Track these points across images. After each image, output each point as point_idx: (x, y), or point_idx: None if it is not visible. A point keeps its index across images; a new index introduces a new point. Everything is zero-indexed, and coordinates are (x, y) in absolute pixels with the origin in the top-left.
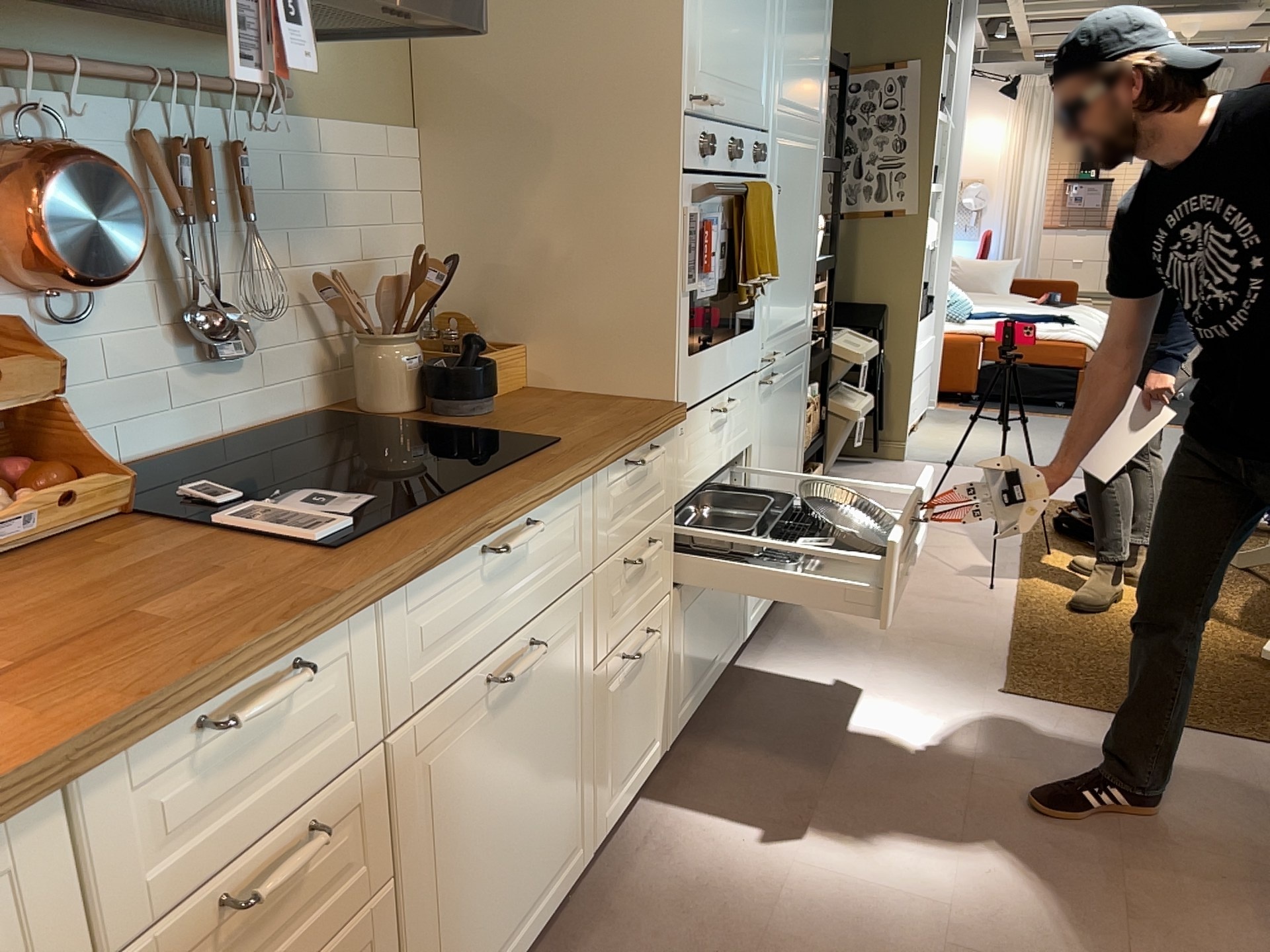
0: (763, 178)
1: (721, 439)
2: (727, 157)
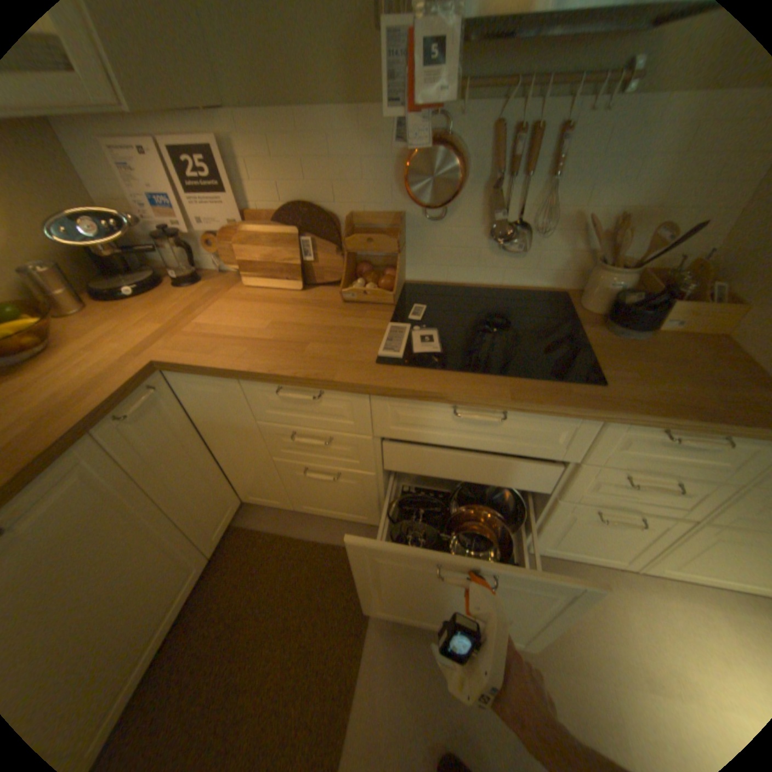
0: None
1: None
2: None
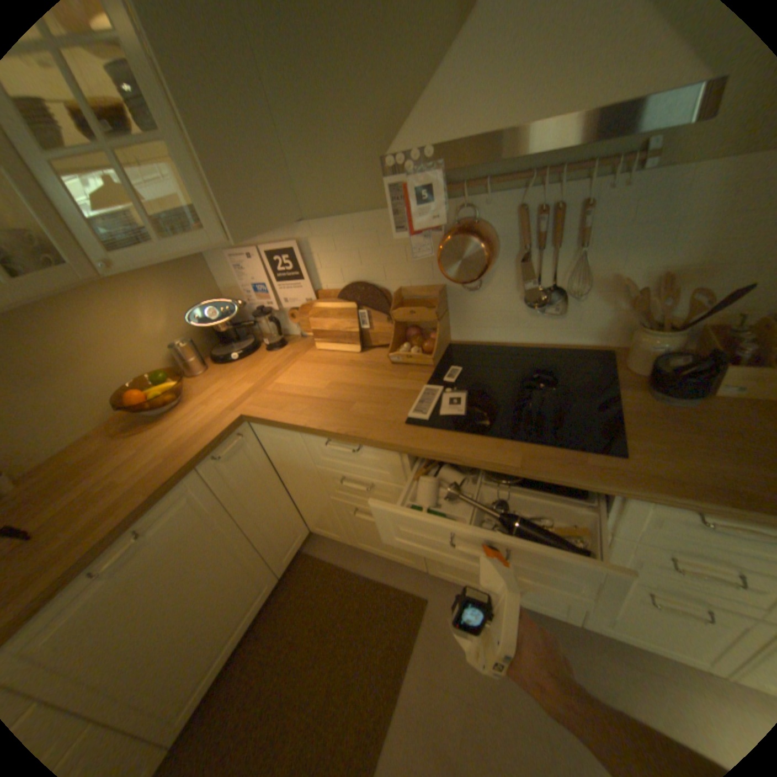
0: None
1: None
2: None
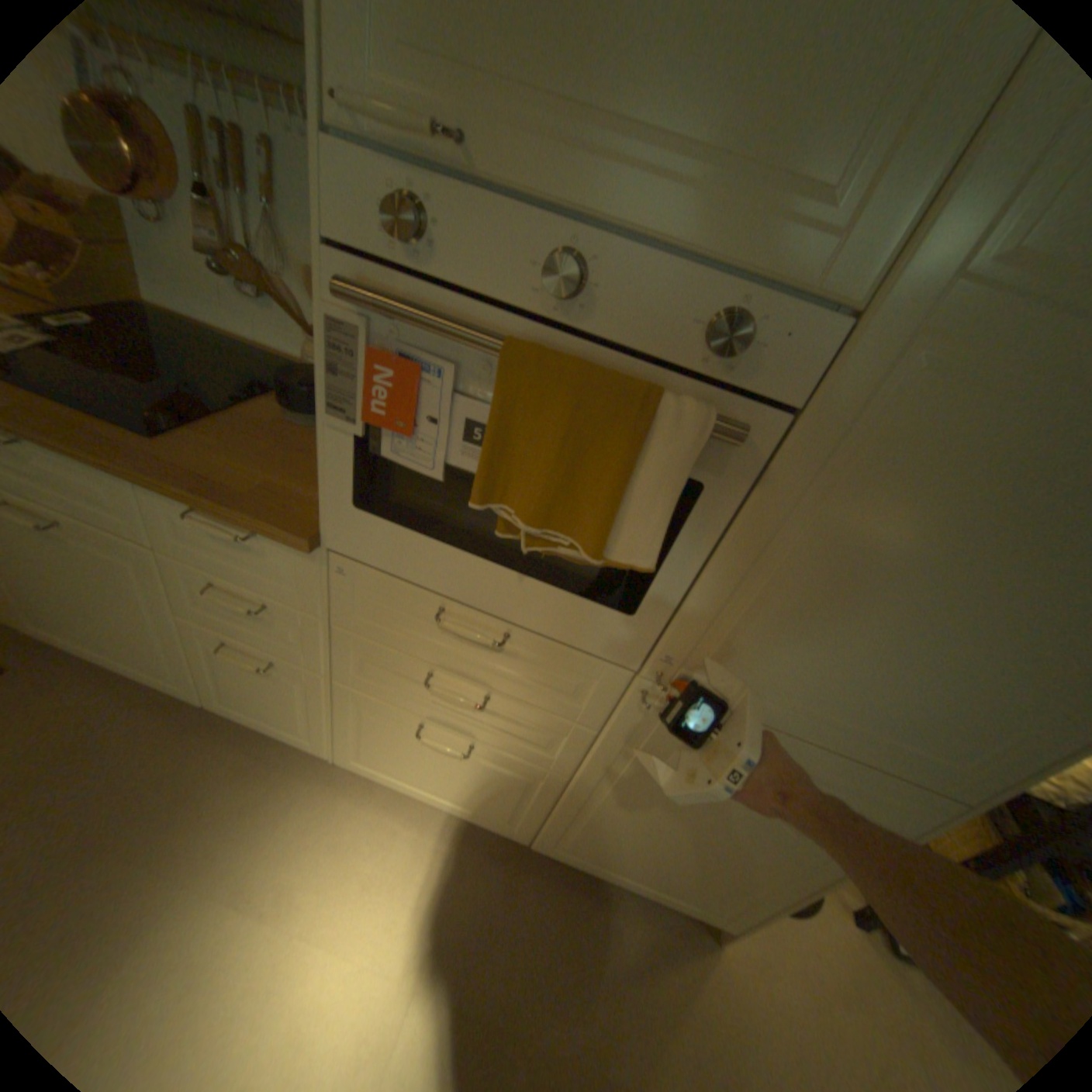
0: (779, 402)
1: (473, 656)
2: (528, 275)
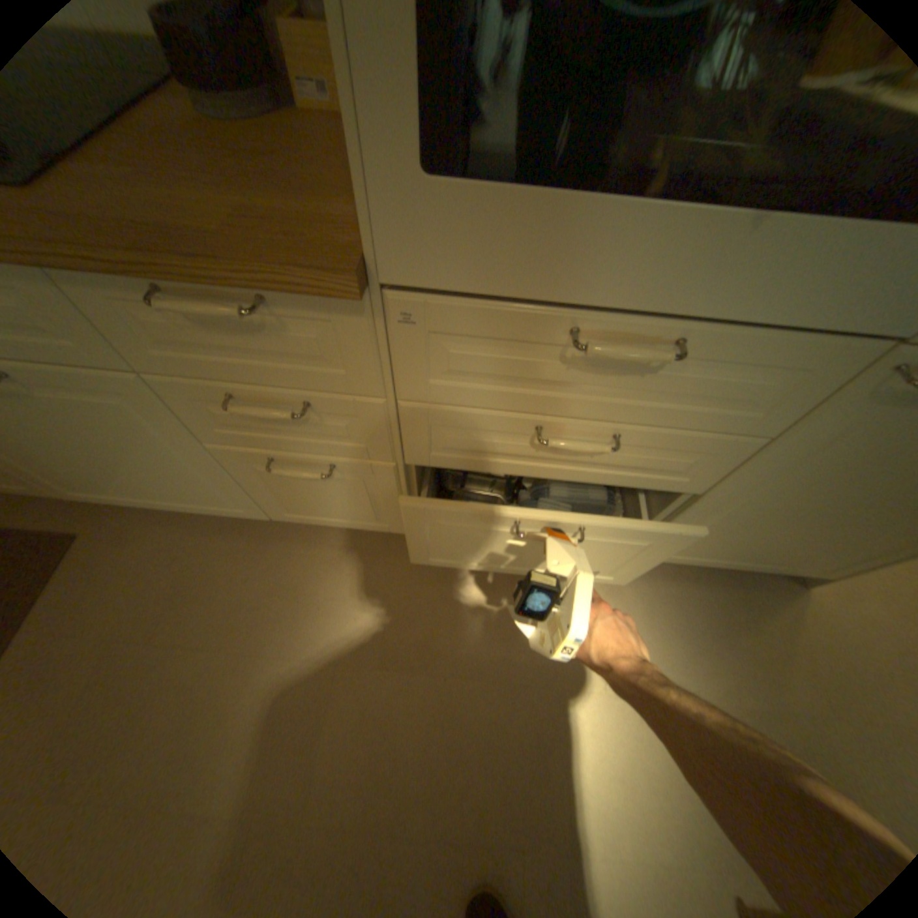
0: None
1: (613, 386)
2: None
